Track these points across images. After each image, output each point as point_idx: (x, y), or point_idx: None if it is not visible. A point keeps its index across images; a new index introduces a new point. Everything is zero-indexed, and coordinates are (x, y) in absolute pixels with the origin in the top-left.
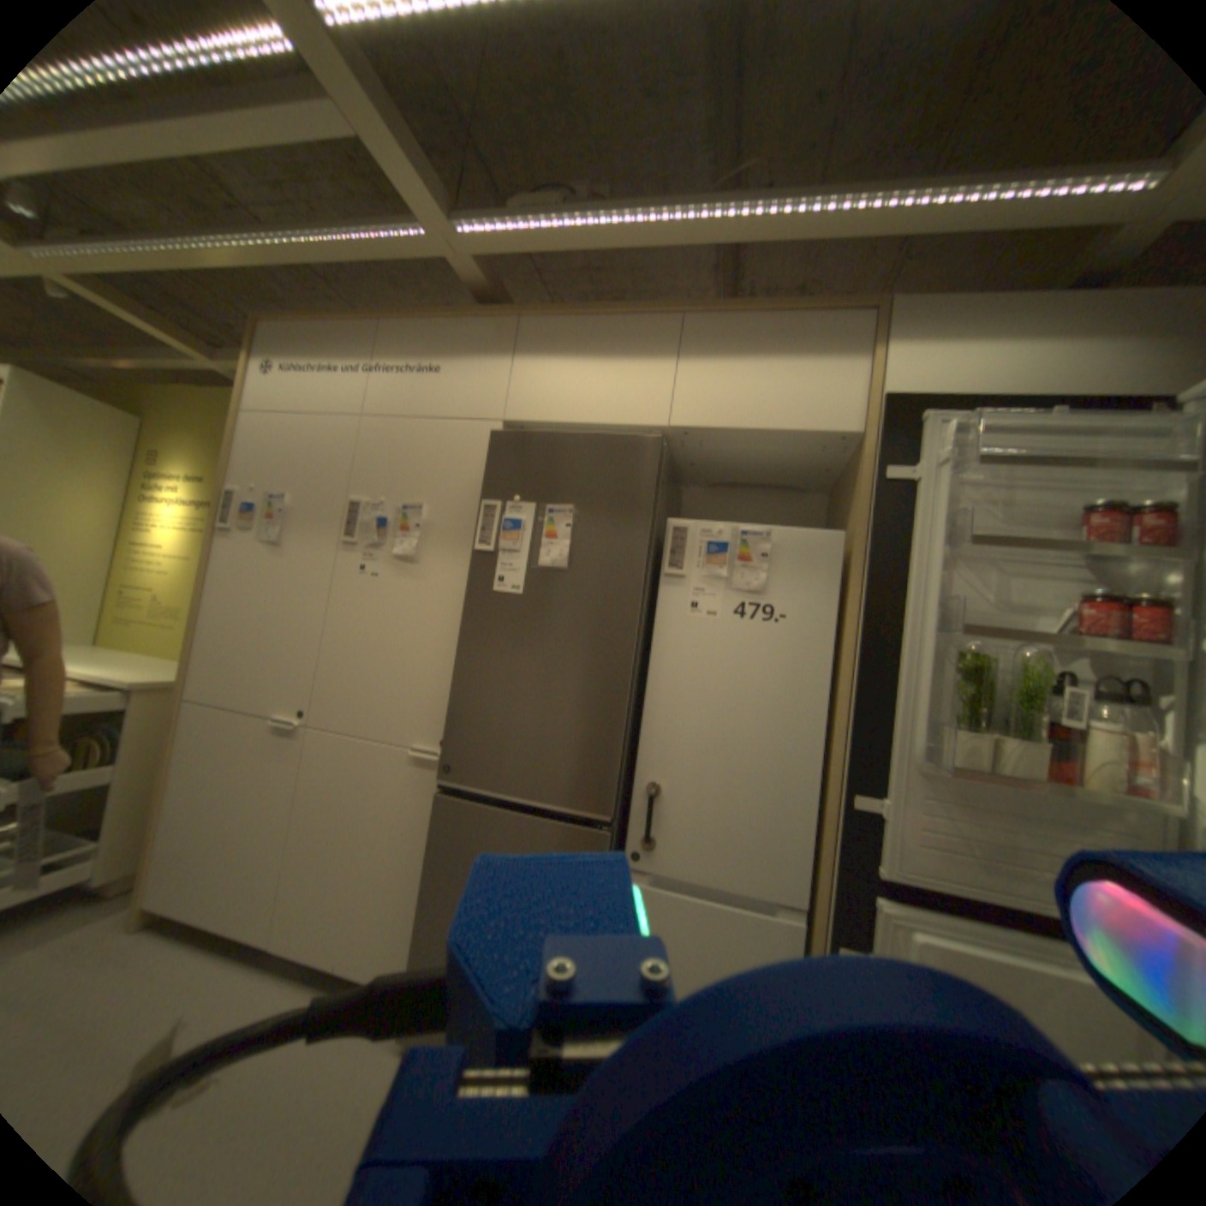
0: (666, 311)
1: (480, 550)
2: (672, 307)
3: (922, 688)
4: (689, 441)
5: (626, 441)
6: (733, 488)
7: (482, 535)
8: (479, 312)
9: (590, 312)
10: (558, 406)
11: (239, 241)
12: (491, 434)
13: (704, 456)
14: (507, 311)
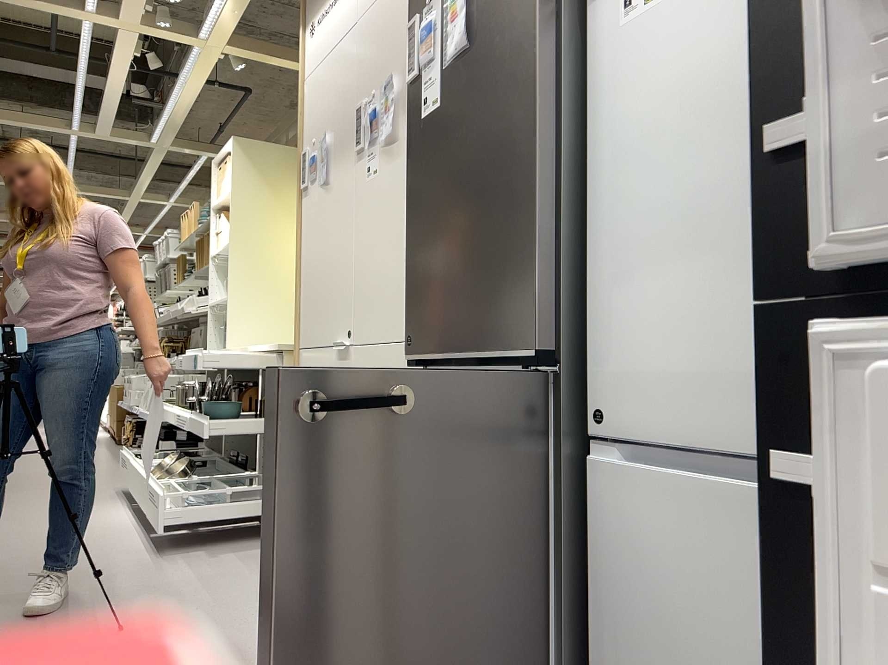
0: None
1: (411, 80)
2: None
3: None
4: None
5: None
6: None
7: (410, 62)
8: None
9: None
10: None
11: None
12: None
13: None
14: None
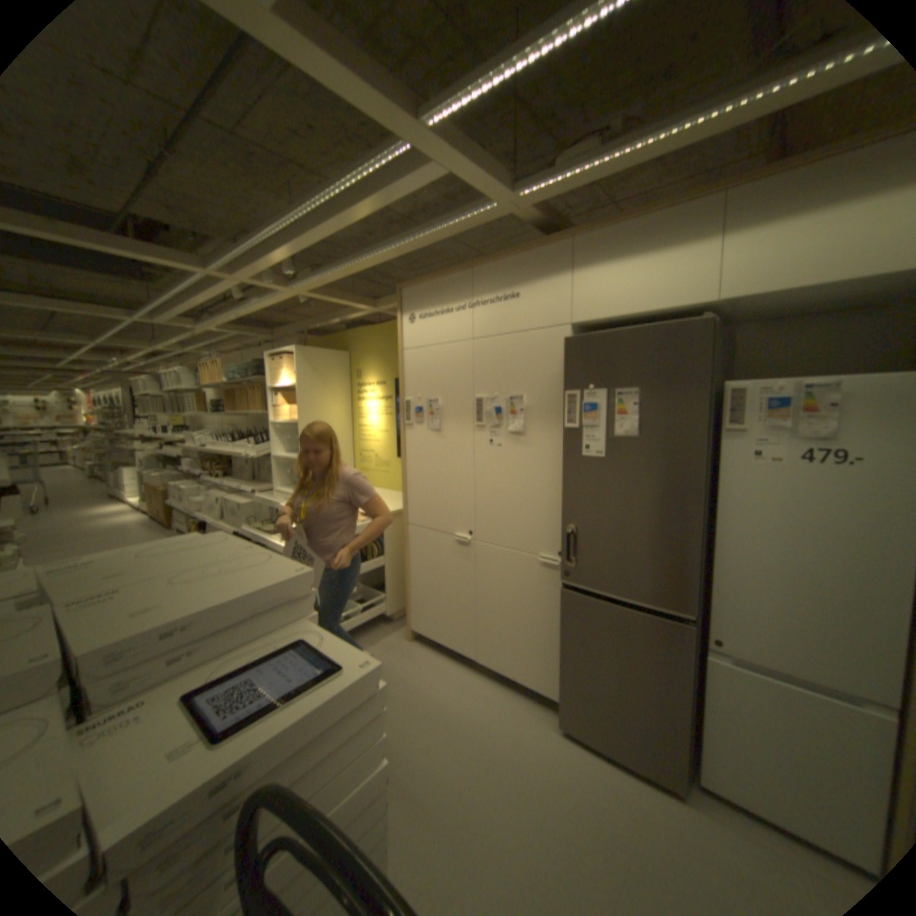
0: (708, 193)
1: (569, 427)
2: (714, 188)
3: None
4: (742, 304)
5: (680, 327)
6: (794, 318)
7: (569, 416)
8: (542, 242)
9: (634, 215)
10: (615, 303)
11: (386, 247)
12: (565, 340)
13: (759, 308)
14: (563, 235)
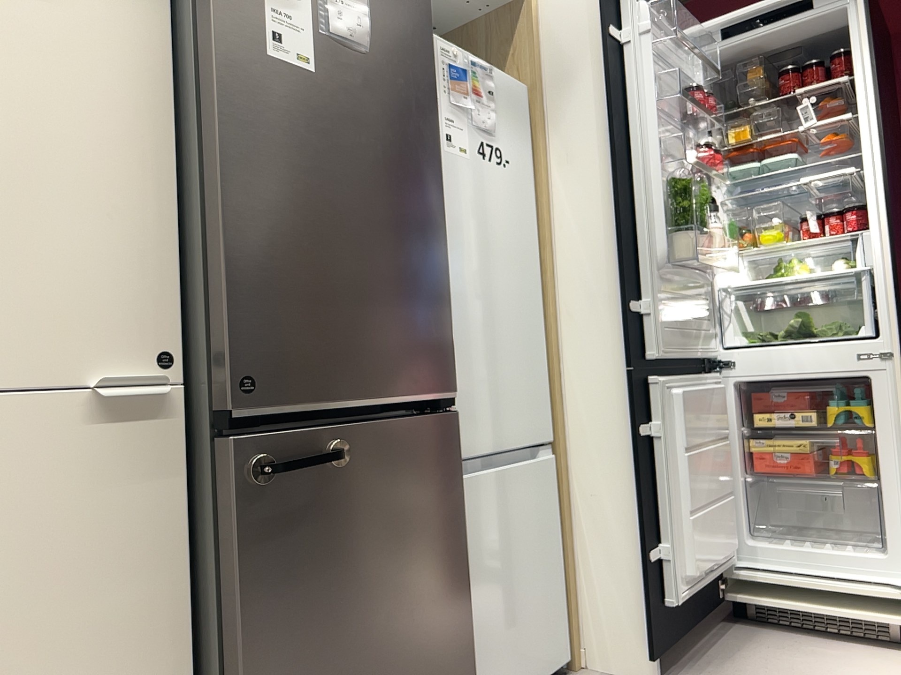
0: None
1: None
2: None
3: (653, 207)
4: None
5: None
6: None
7: None
8: None
9: None
10: None
11: None
12: None
13: None
14: None
